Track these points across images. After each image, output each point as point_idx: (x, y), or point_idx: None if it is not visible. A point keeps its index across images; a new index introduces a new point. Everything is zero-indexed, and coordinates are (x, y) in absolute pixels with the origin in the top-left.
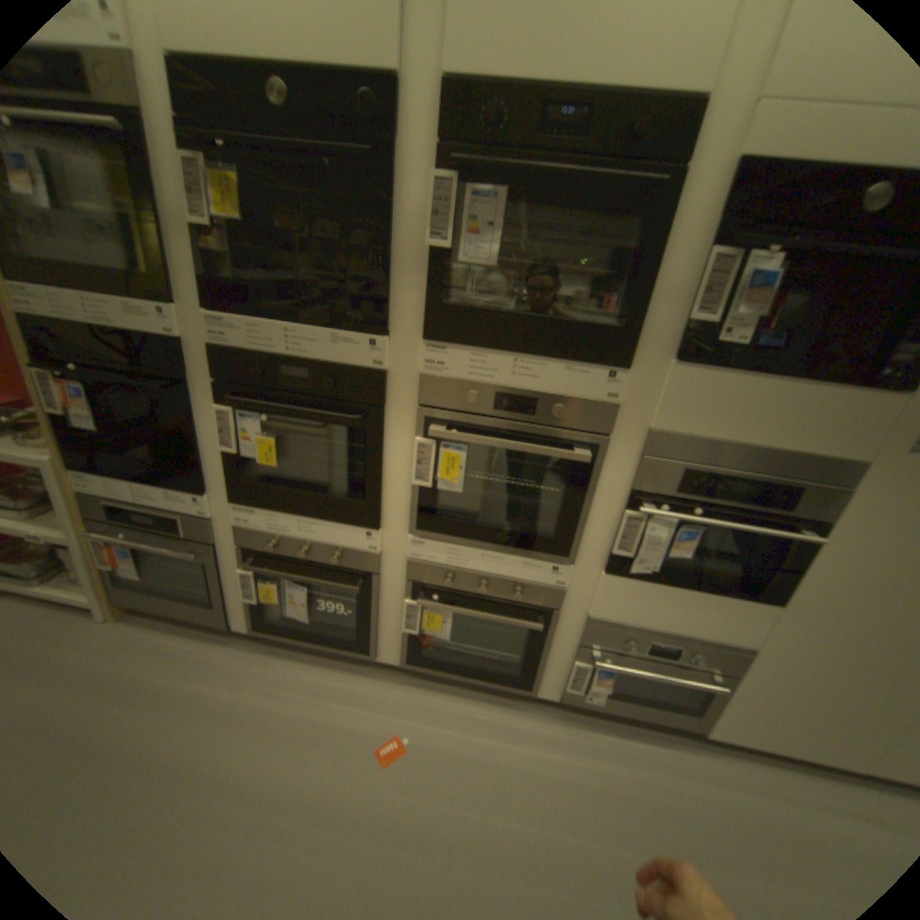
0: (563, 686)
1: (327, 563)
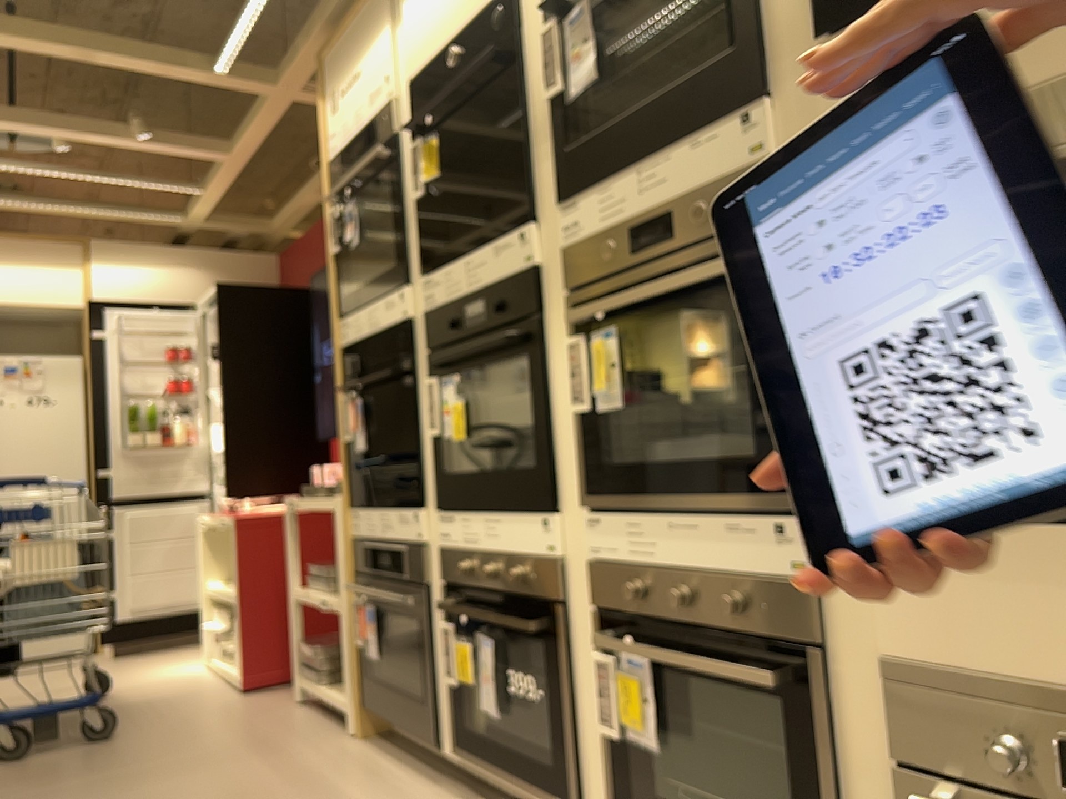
0: None
1: (513, 591)
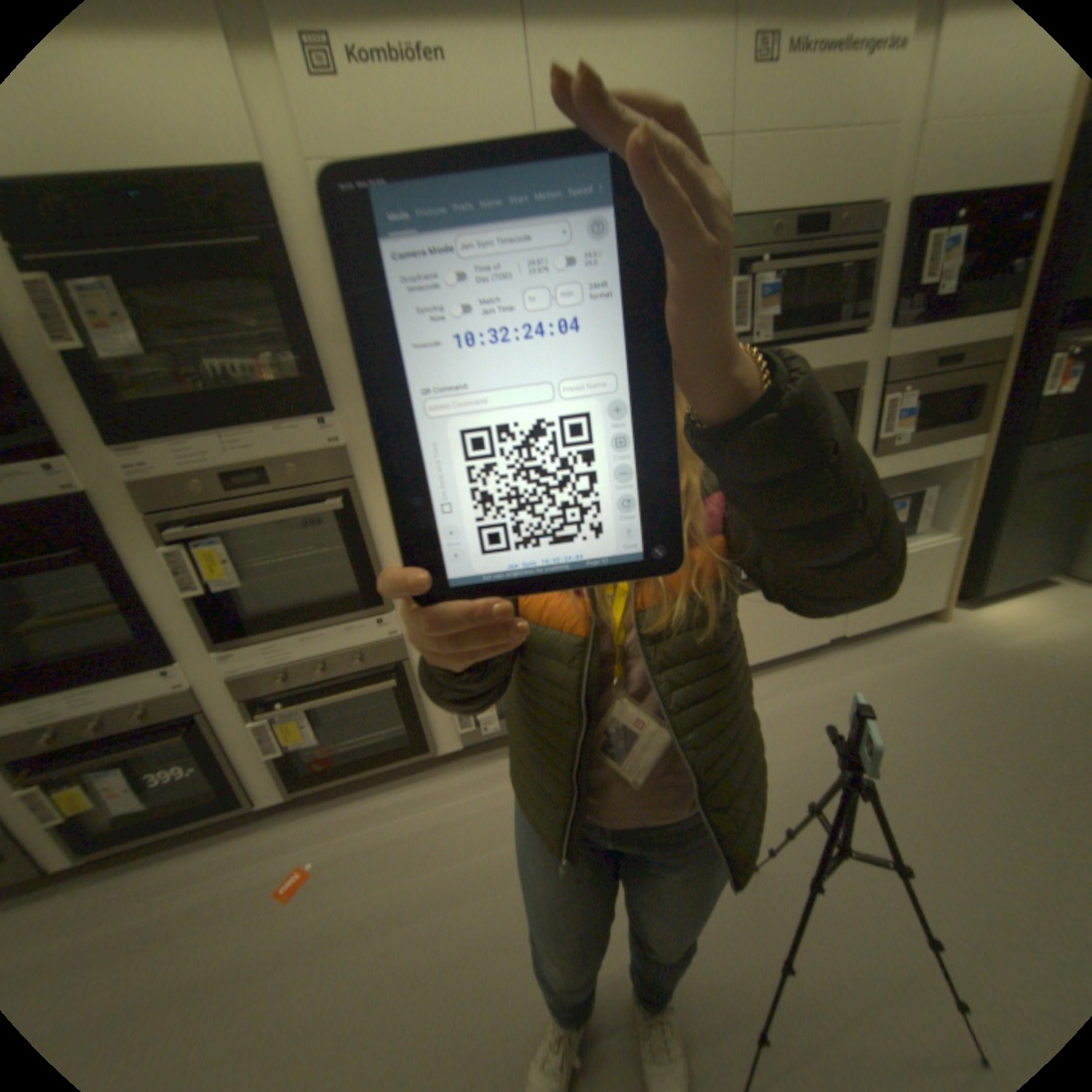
0: (454, 731)
1: (130, 729)
